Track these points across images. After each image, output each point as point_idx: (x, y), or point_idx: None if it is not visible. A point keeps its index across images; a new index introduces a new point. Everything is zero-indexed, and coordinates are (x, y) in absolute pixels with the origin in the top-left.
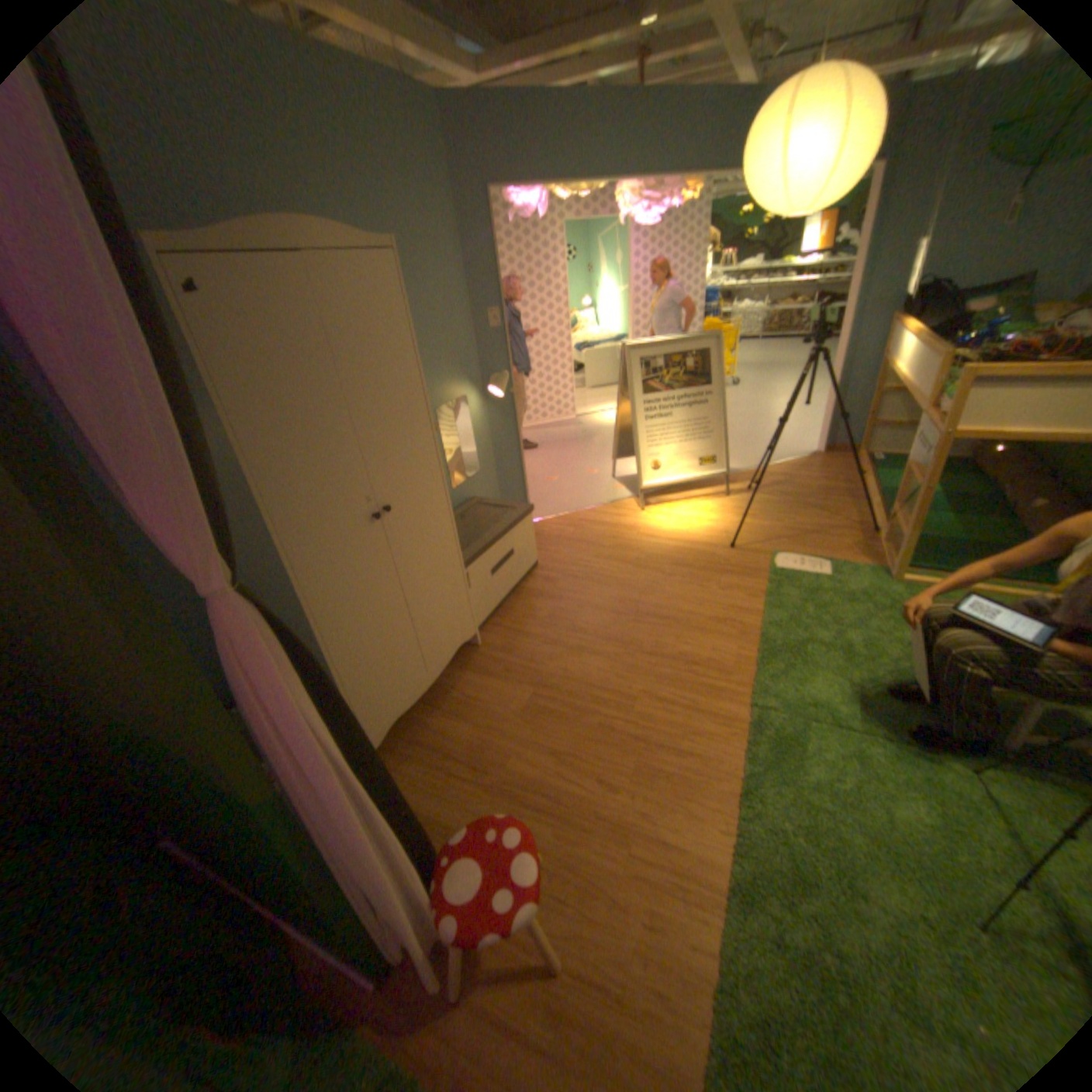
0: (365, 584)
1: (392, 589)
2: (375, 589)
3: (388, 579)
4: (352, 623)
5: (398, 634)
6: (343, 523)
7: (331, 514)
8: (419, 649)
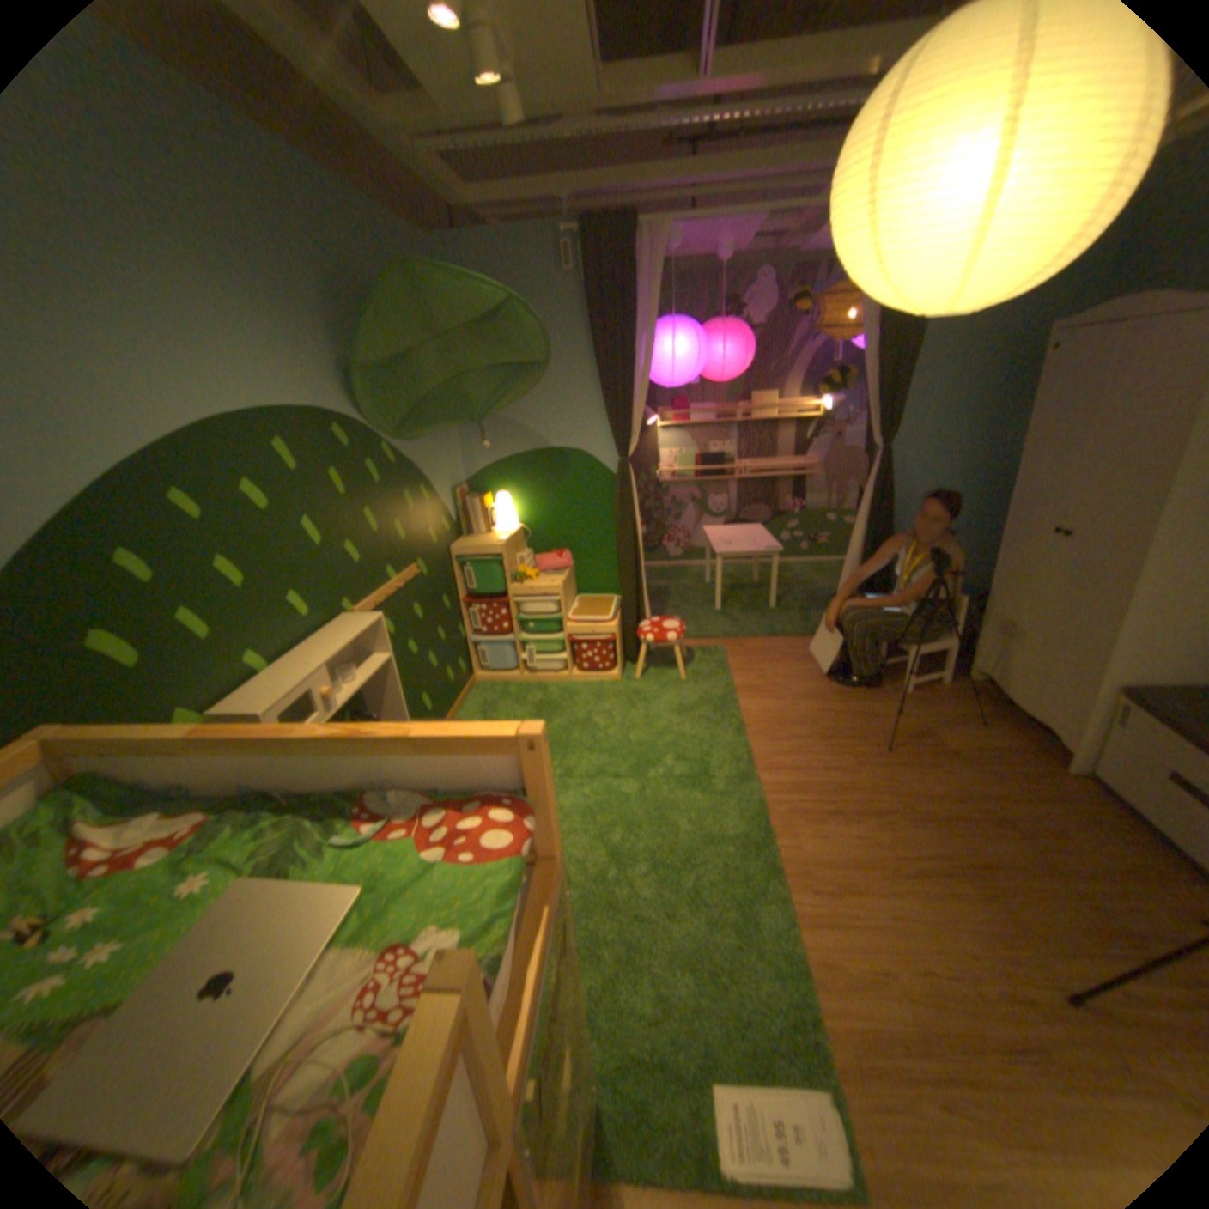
0: (1030, 570)
1: (1040, 598)
2: (1032, 583)
3: (1043, 588)
4: (1011, 583)
5: (1024, 634)
6: (1043, 518)
7: (1041, 506)
8: (1037, 679)
